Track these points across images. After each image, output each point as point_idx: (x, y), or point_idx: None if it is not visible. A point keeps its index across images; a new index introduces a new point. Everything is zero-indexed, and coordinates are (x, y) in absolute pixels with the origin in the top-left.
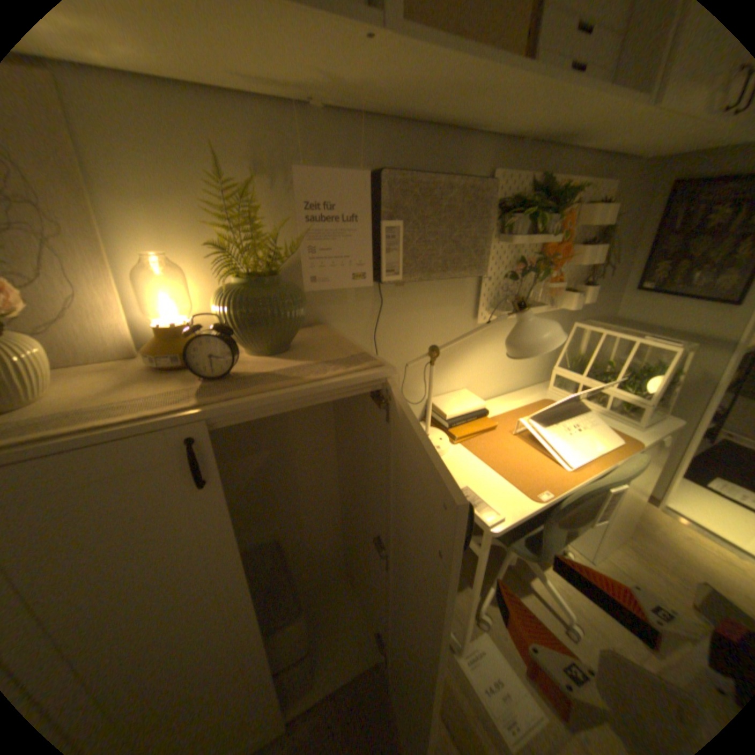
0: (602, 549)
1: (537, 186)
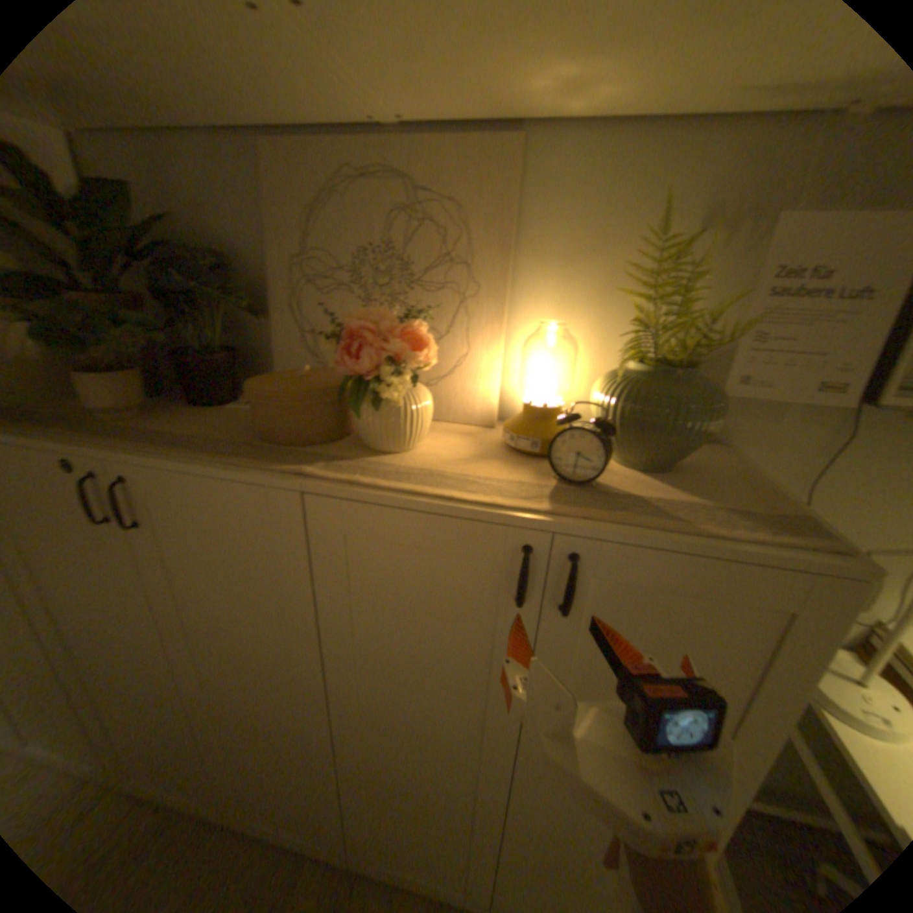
0: None
1: None
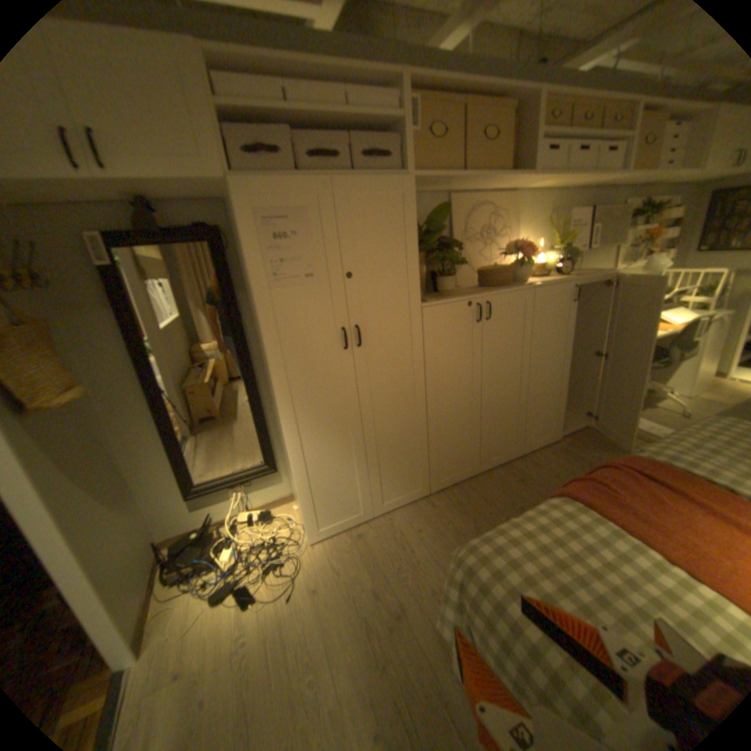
0: (694, 388)
1: (644, 205)
